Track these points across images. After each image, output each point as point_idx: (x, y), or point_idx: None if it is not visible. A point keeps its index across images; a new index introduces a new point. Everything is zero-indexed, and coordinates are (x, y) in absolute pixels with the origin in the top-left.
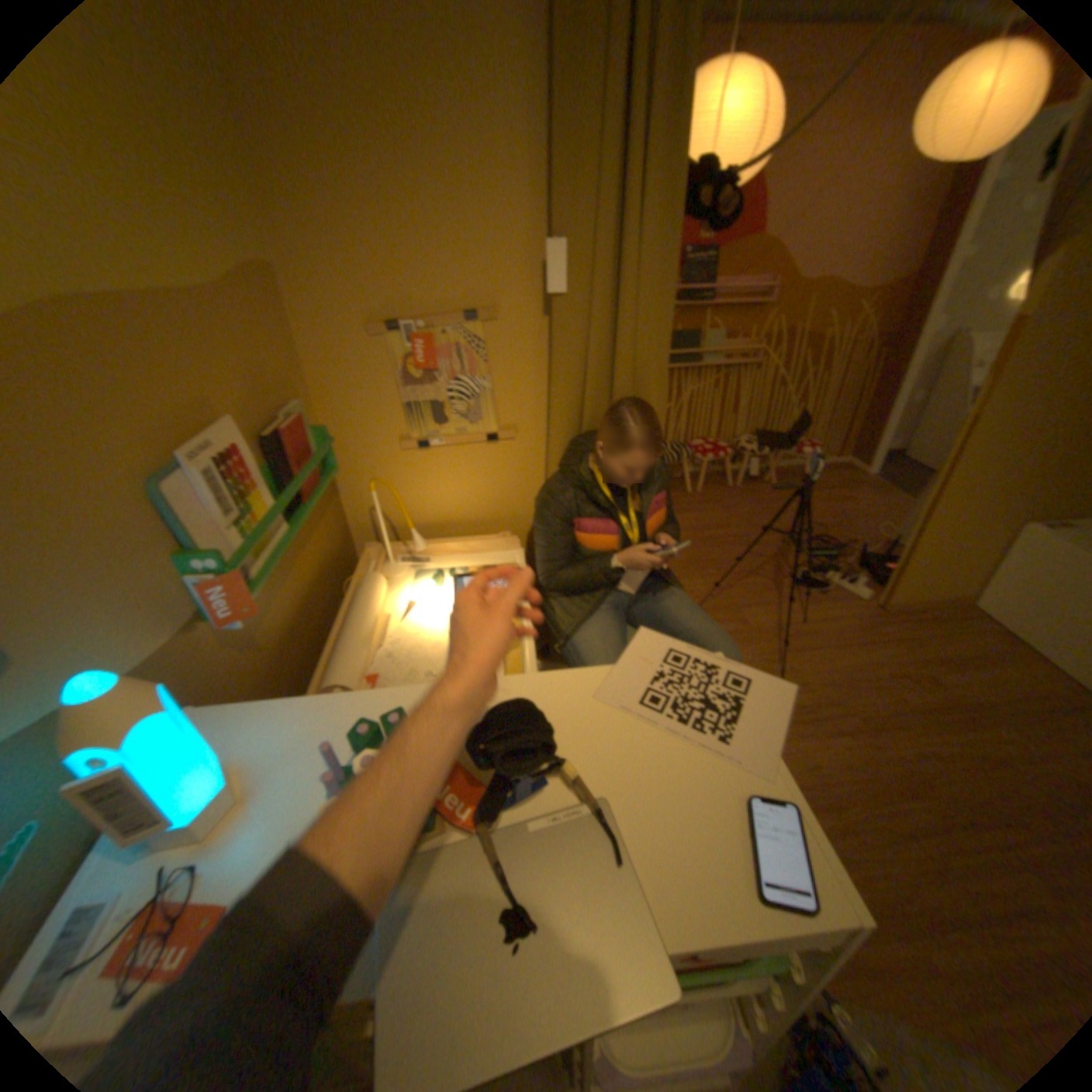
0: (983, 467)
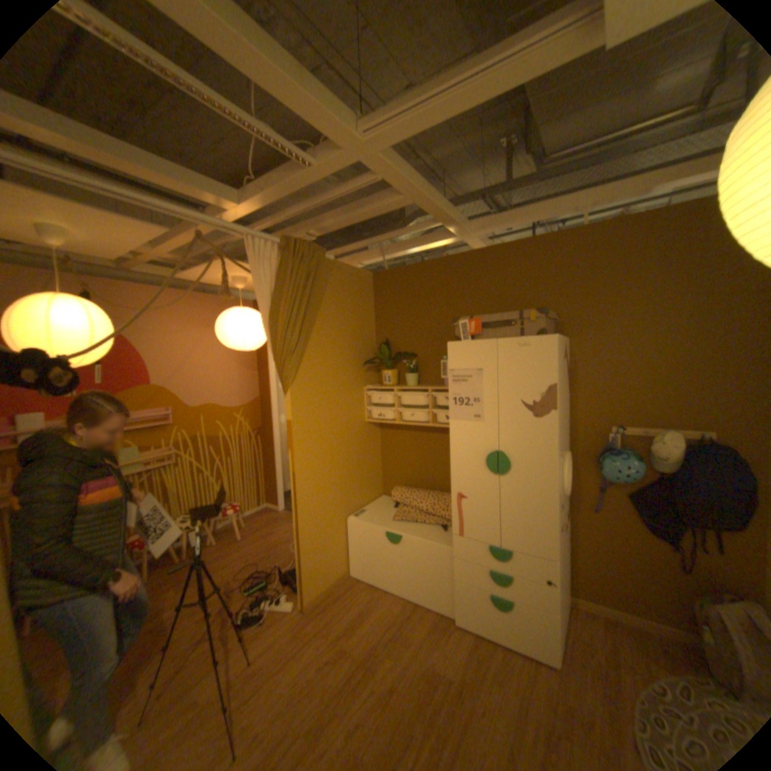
0: (310, 498)
